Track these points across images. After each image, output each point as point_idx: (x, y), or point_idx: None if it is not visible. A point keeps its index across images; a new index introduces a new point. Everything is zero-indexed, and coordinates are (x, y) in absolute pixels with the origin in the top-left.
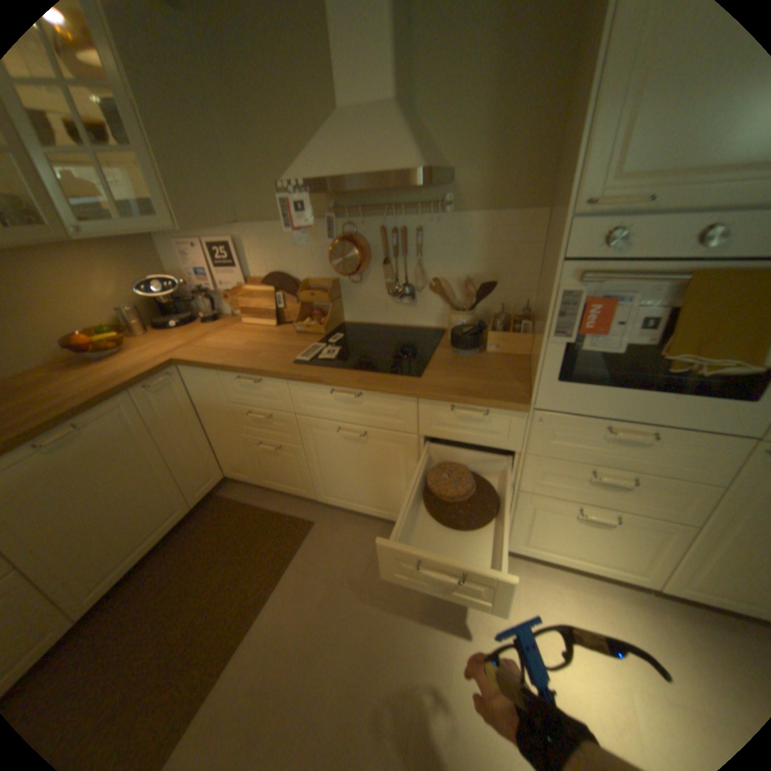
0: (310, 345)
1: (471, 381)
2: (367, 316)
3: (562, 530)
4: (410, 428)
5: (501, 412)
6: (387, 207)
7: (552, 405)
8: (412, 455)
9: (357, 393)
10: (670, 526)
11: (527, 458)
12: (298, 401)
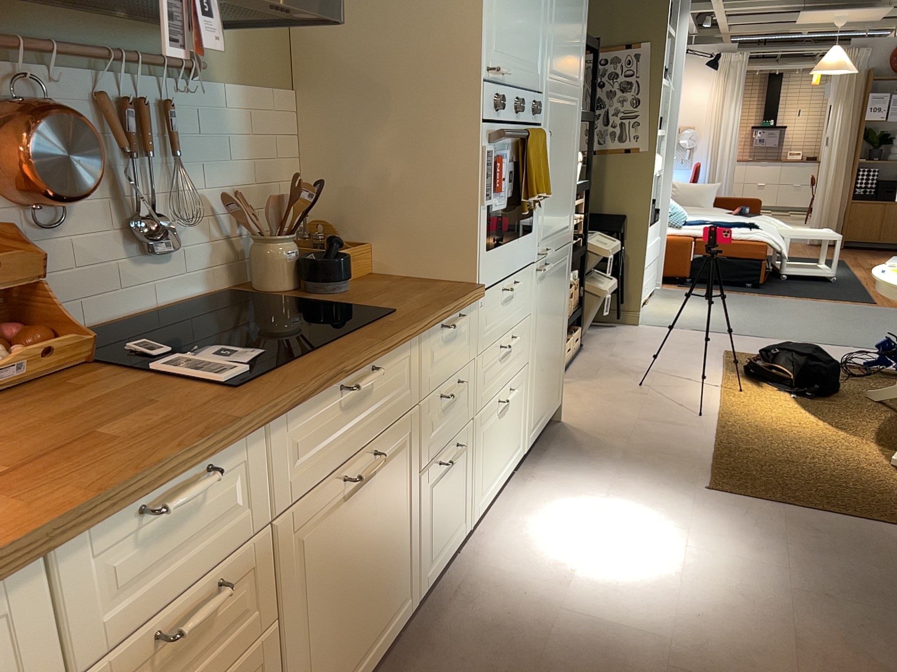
0: (138, 377)
1: (422, 295)
2: (77, 312)
3: (493, 442)
4: (413, 397)
5: (466, 311)
6: (113, 56)
7: (486, 281)
8: (413, 452)
9: (372, 370)
10: (523, 373)
11: (477, 363)
12: (280, 474)
